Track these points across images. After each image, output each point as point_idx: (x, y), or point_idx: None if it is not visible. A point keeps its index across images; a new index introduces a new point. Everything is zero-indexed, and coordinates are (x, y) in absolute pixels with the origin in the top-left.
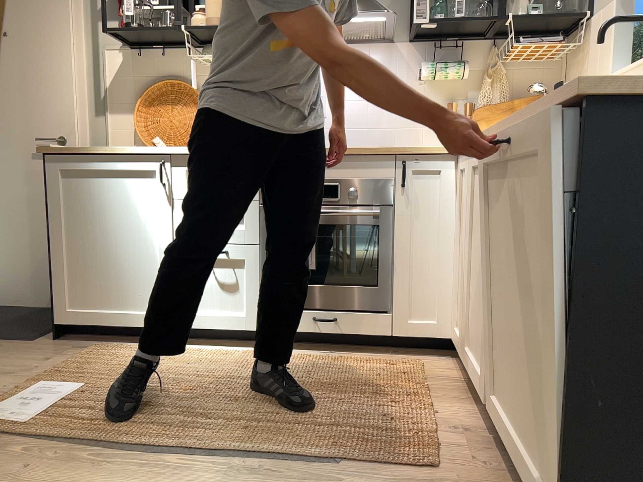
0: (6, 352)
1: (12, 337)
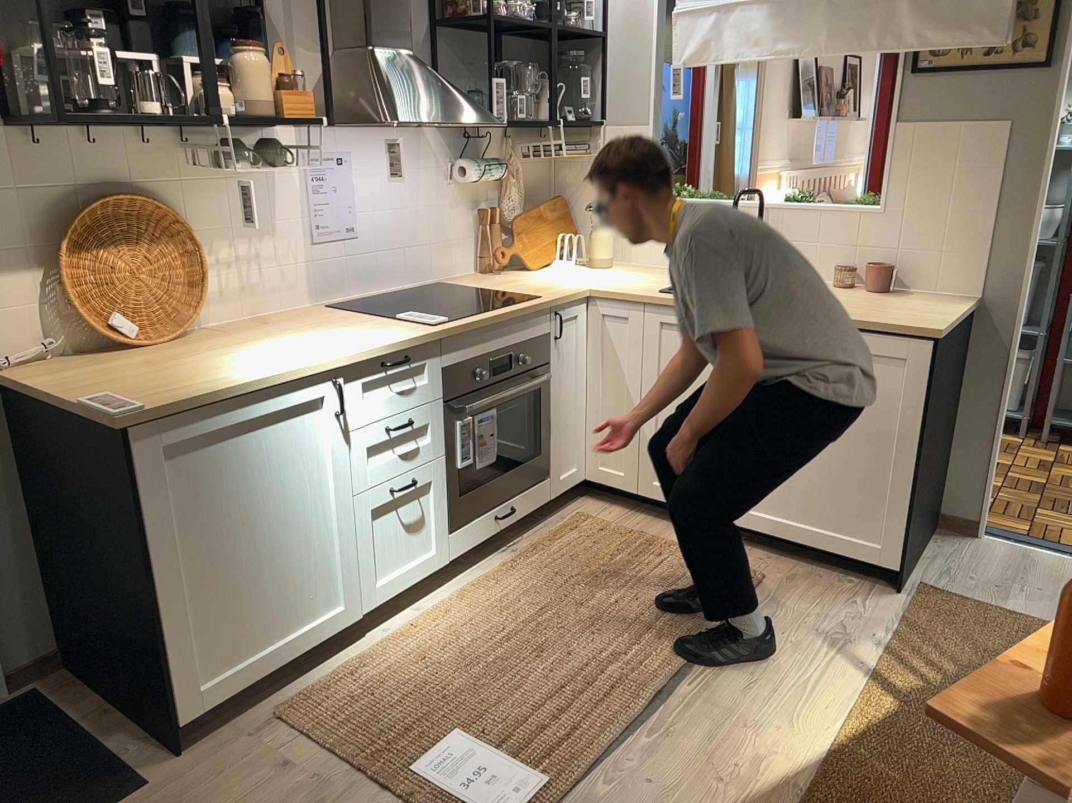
0: None
1: None
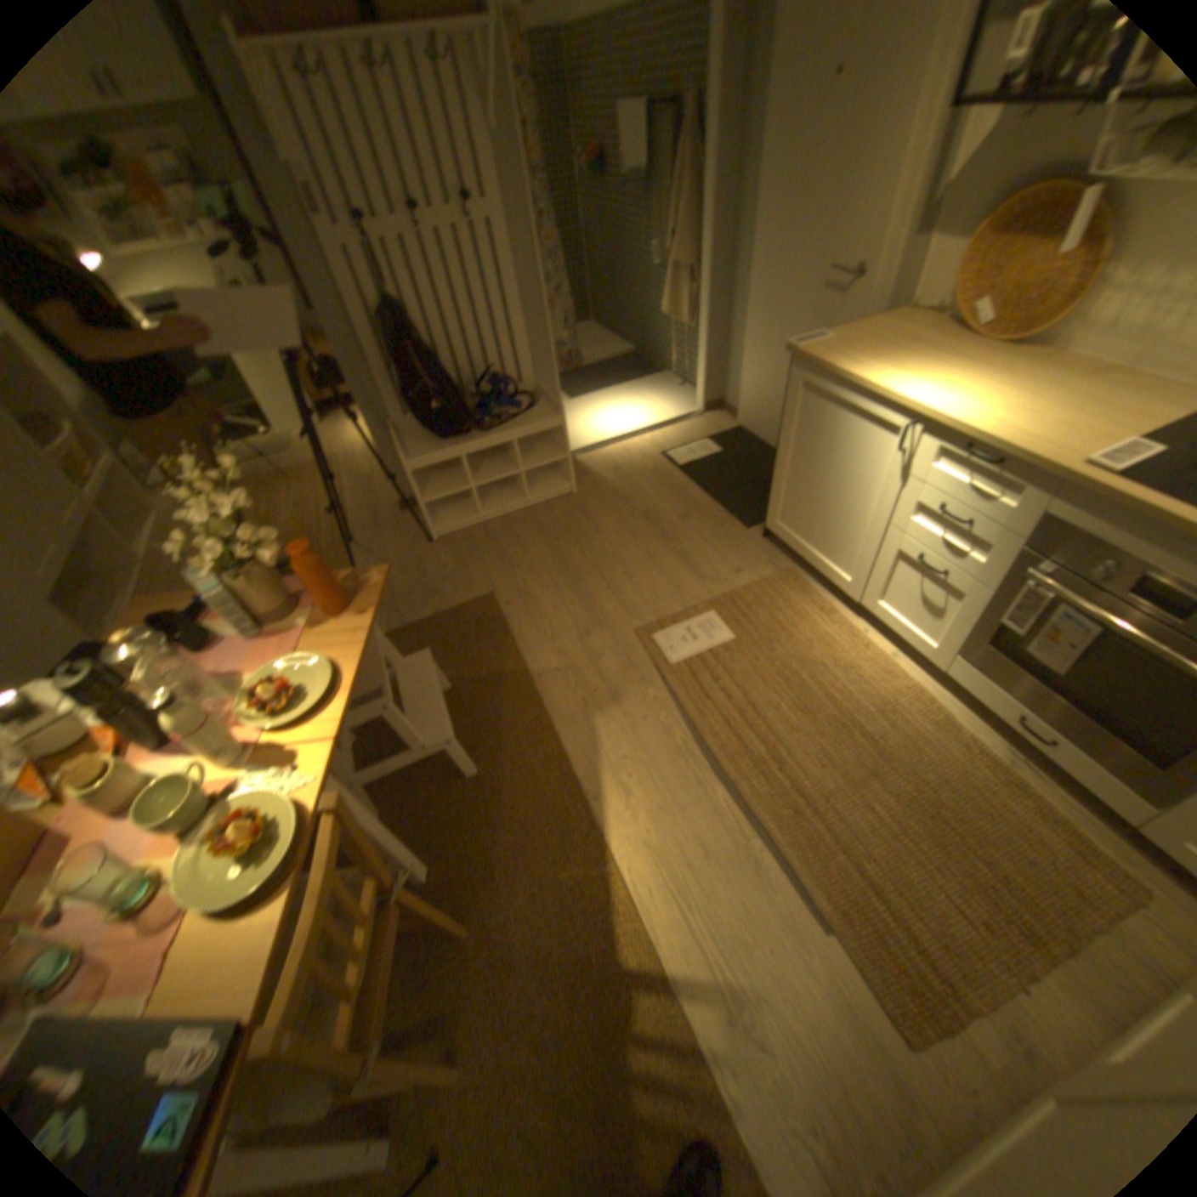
0: (720, 537)
1: (737, 514)
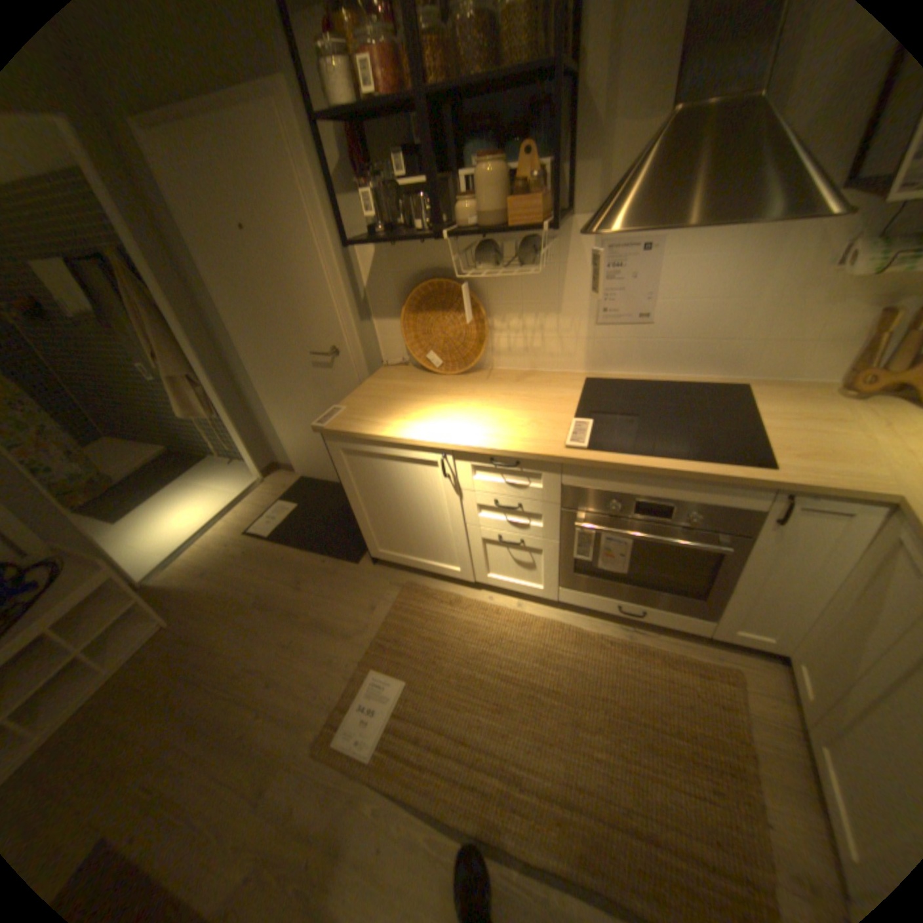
0: (339, 583)
1: (341, 554)
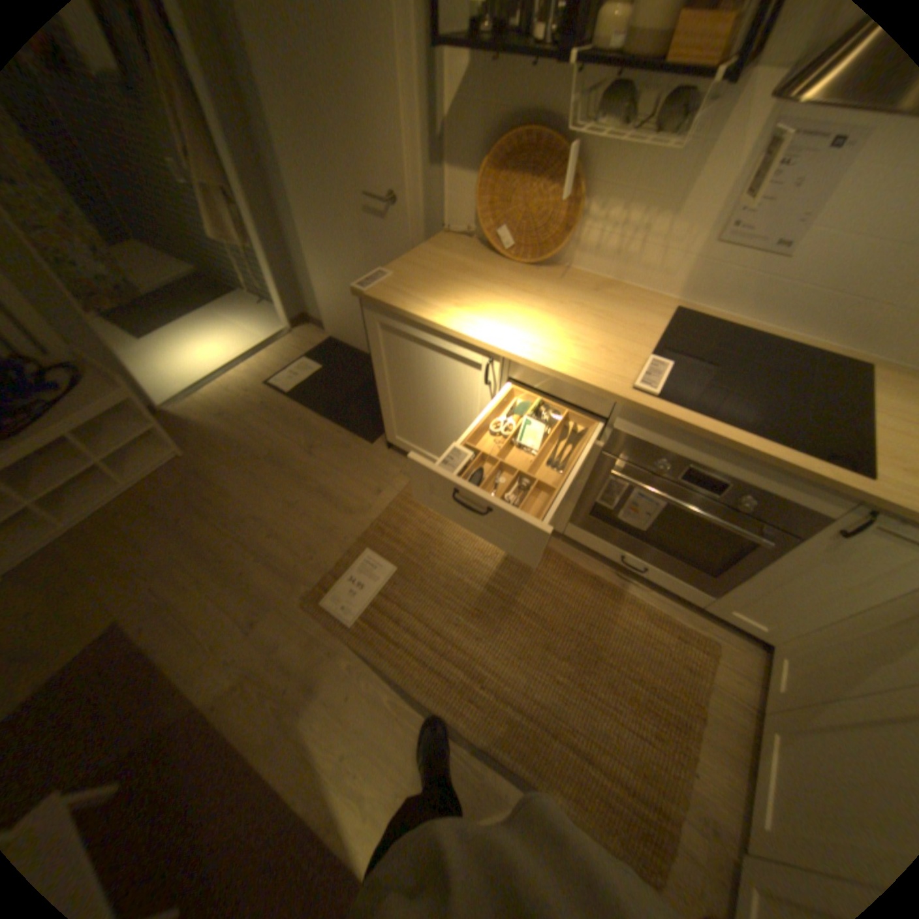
0: (350, 460)
1: (357, 431)
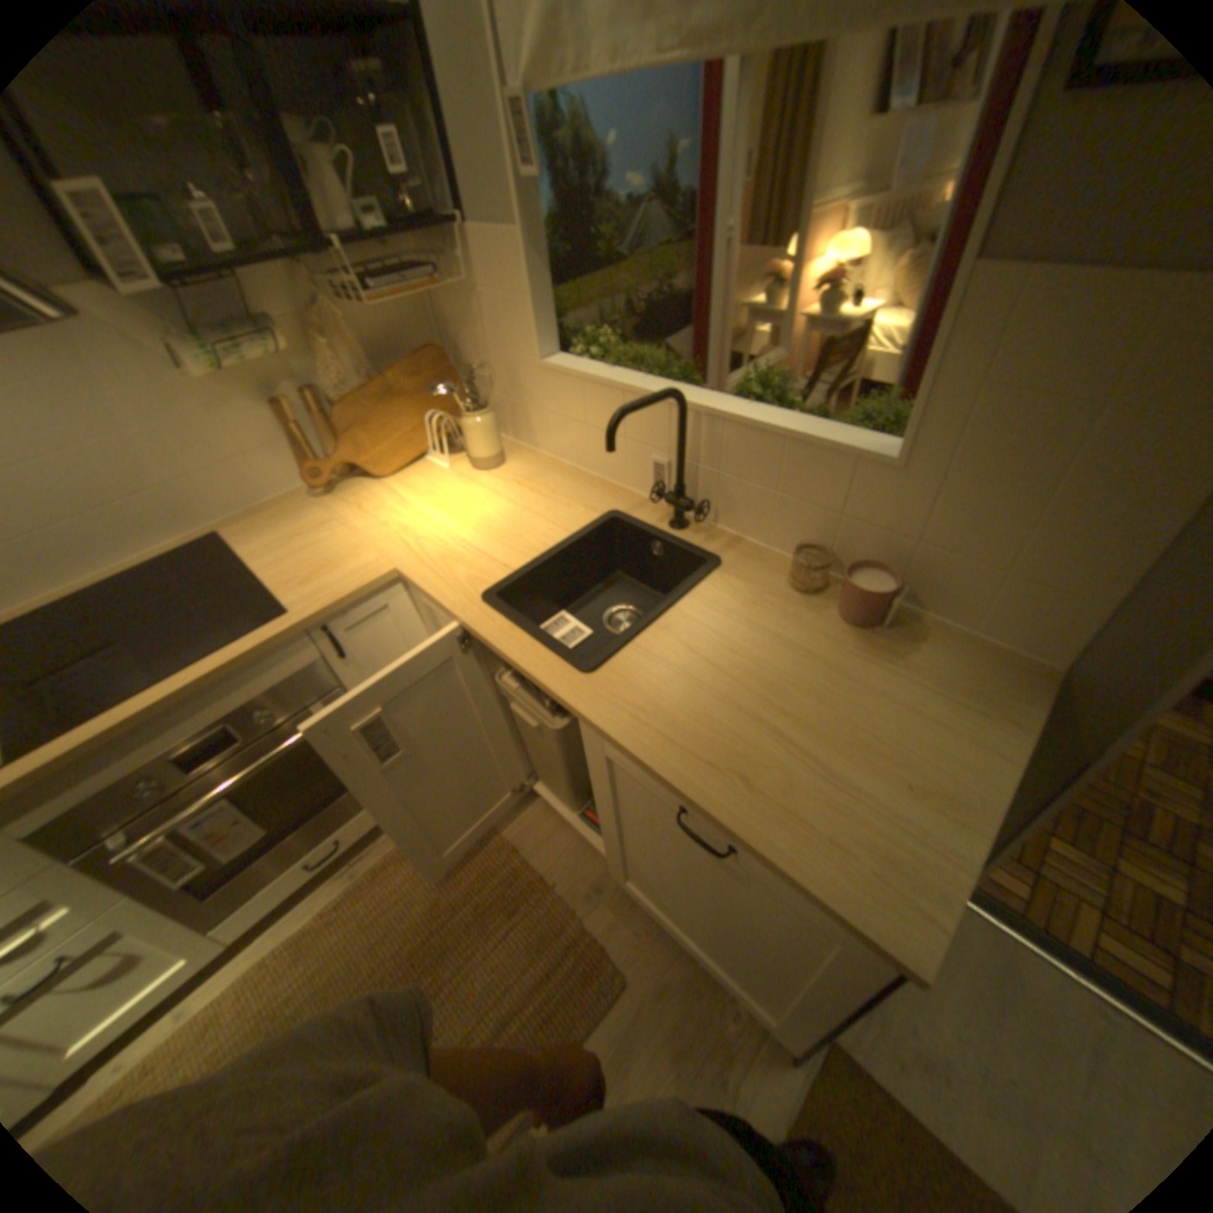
0: None
1: None
